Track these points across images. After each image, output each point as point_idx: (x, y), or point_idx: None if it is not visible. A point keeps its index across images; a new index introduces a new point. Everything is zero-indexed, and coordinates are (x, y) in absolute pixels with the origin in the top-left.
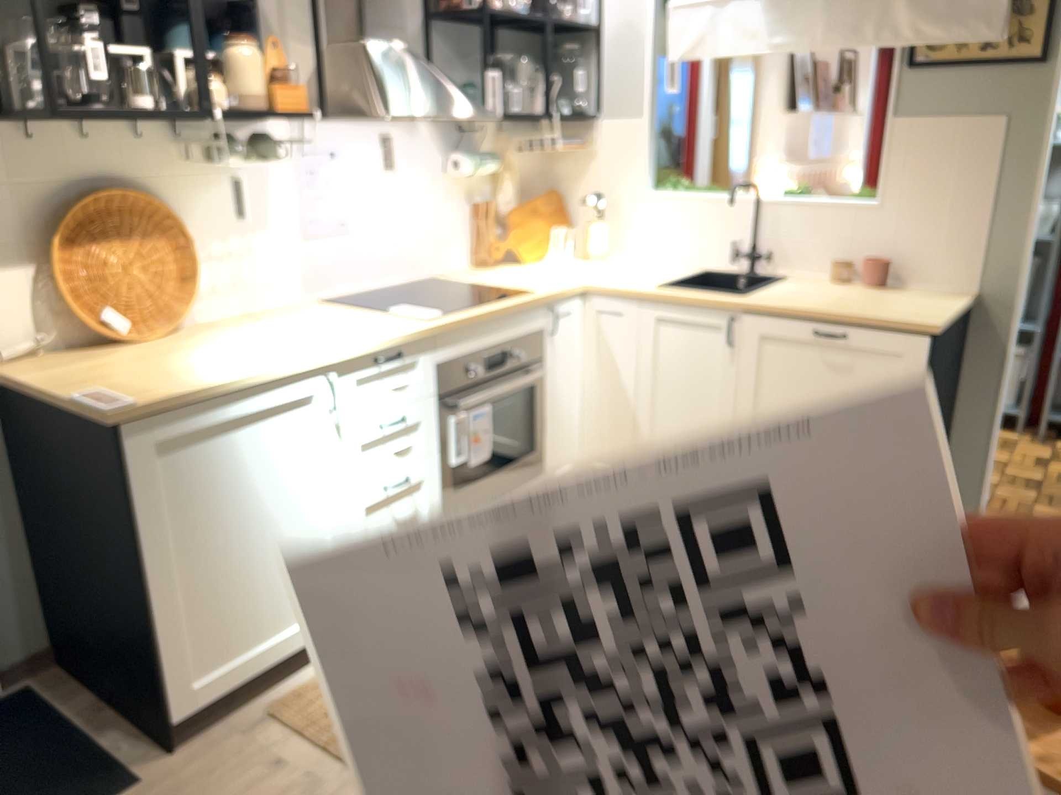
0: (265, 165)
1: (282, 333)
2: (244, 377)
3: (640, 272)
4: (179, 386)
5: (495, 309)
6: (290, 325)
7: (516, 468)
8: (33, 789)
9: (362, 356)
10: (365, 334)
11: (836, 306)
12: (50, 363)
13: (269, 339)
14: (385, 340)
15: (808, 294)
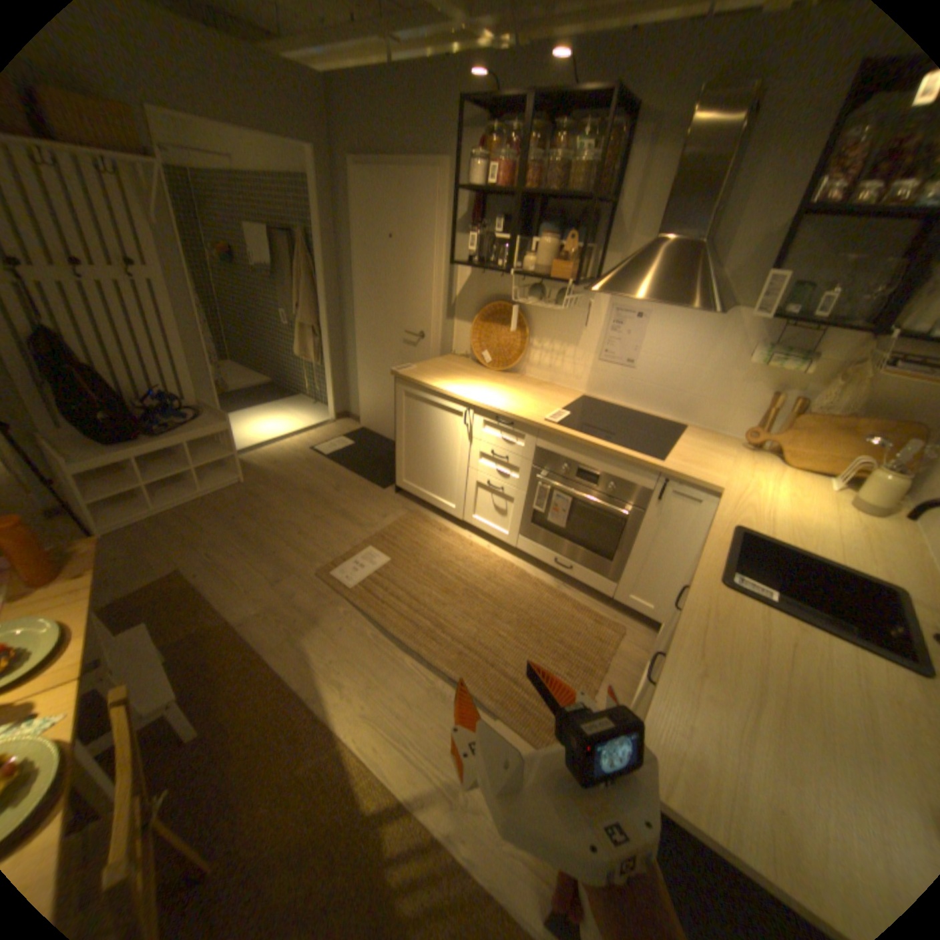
0: (587, 310)
1: (508, 390)
2: (433, 386)
3: (827, 532)
4: (421, 378)
5: (592, 443)
6: (527, 391)
7: (588, 555)
8: (386, 472)
9: (487, 411)
10: (509, 406)
11: (717, 671)
12: (457, 361)
13: (497, 388)
14: (500, 411)
15: (804, 667)
